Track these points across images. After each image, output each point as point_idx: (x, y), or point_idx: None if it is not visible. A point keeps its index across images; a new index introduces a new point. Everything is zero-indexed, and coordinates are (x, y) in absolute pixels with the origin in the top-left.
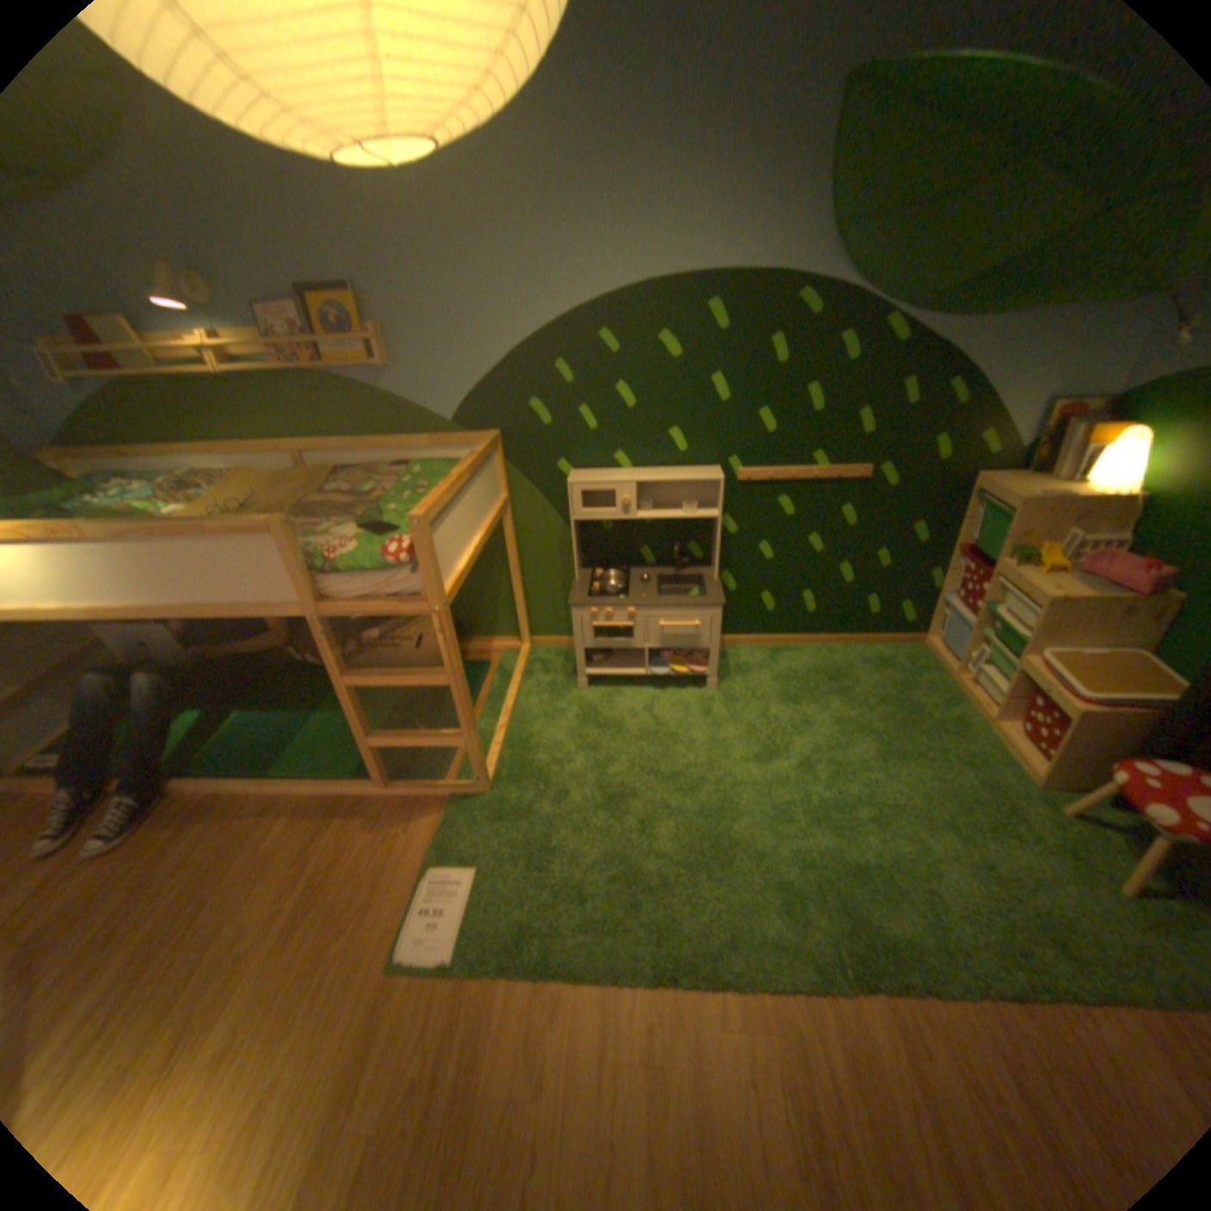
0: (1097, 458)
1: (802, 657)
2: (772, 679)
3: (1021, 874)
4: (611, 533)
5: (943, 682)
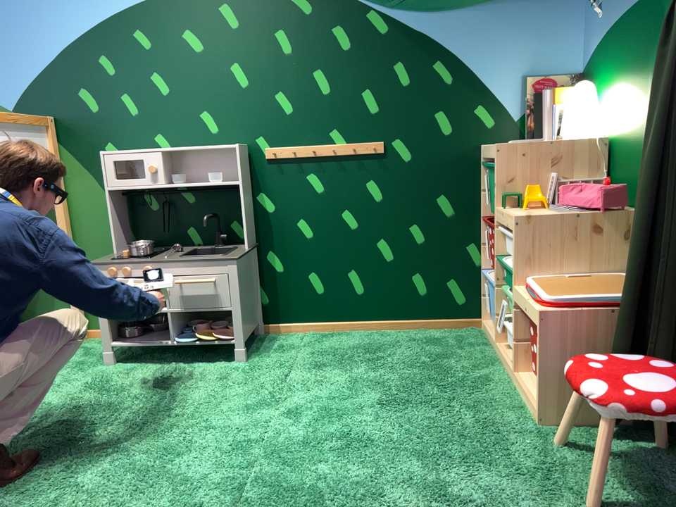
0: (565, 116)
1: (352, 339)
2: (311, 354)
3: (479, 493)
4: (159, 212)
5: (485, 351)
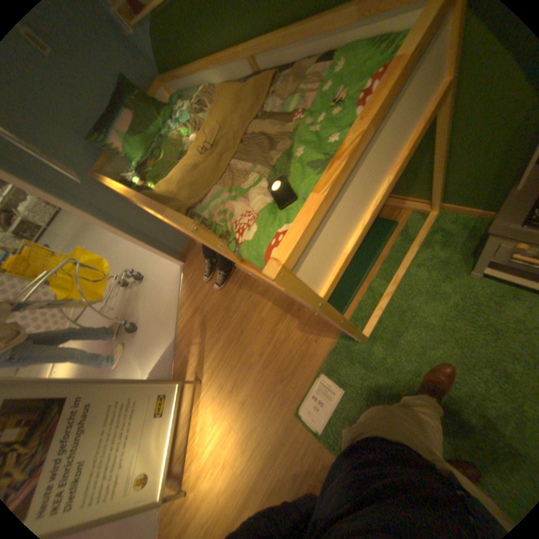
0: None
1: None
2: None
3: None
4: None
5: None
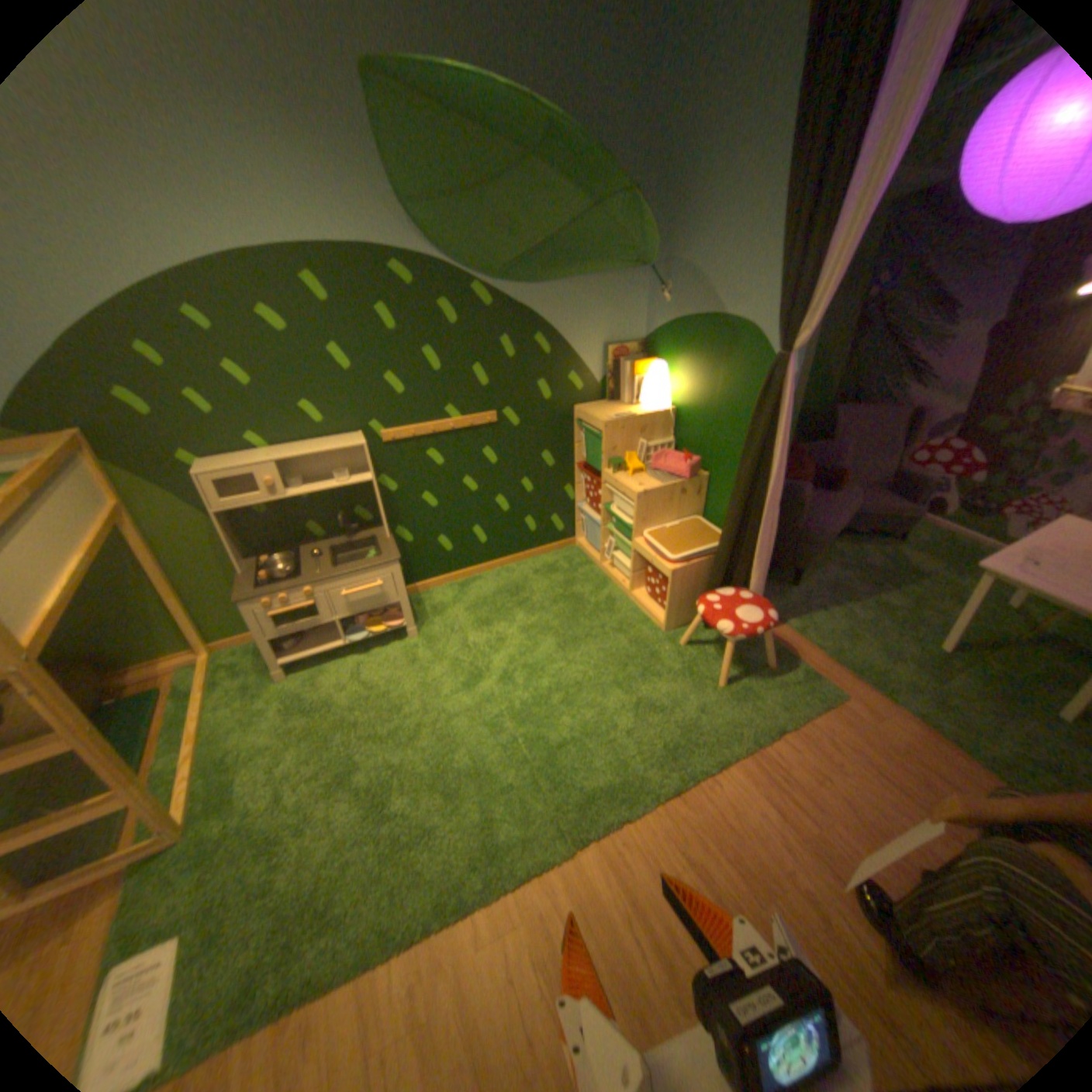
0: (641, 386)
1: (486, 583)
2: (465, 609)
3: (662, 700)
4: (267, 515)
5: (592, 571)
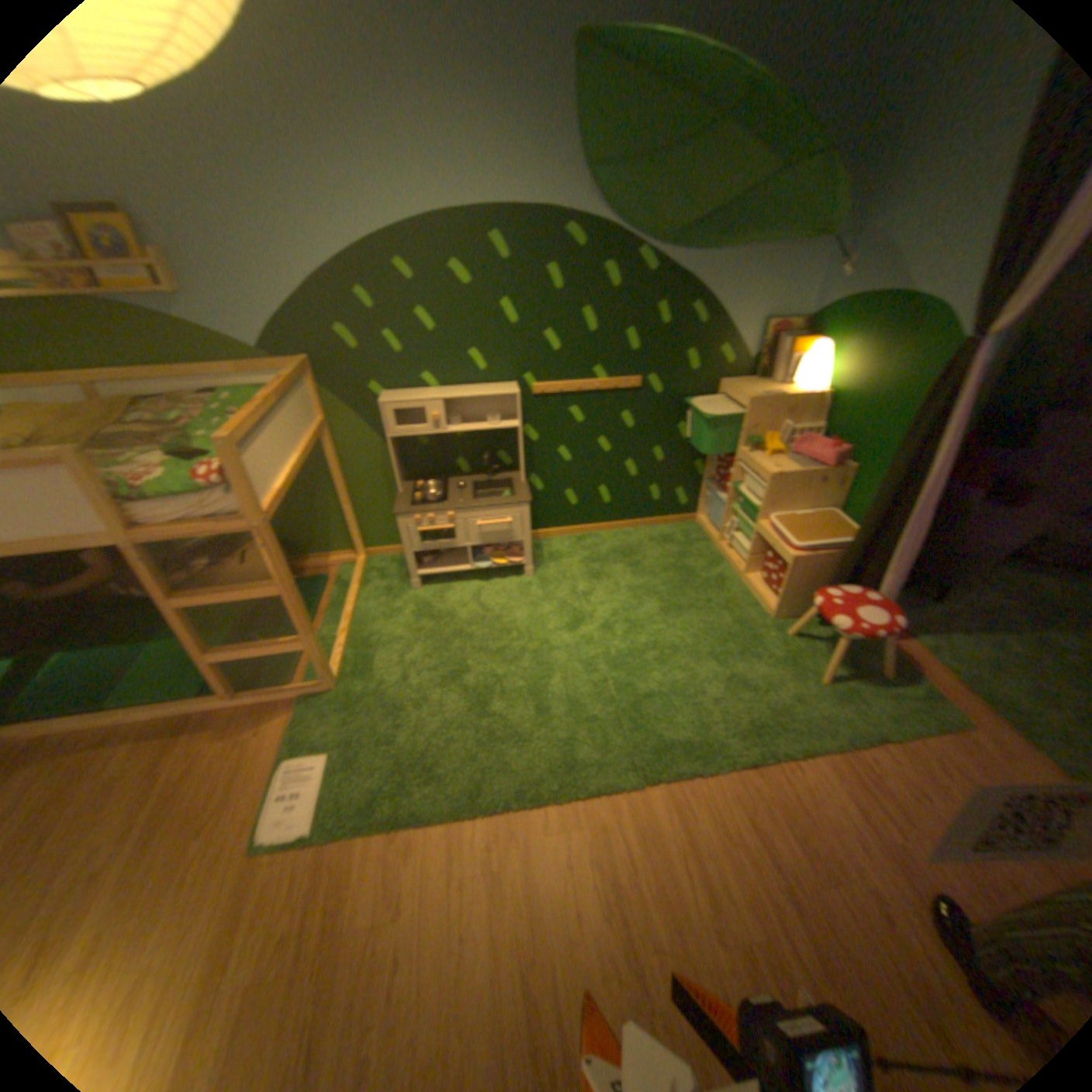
0: (799, 365)
1: (603, 541)
2: (579, 561)
3: (758, 681)
4: (429, 447)
5: (708, 549)
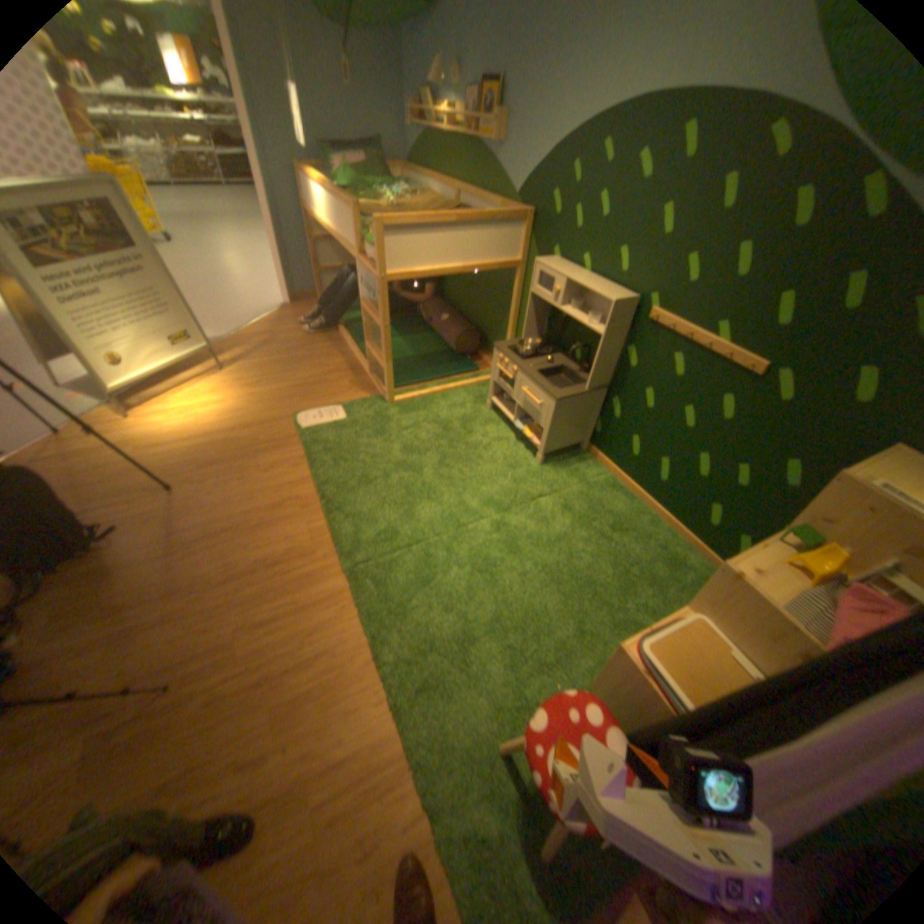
0: None
1: (626, 506)
2: (580, 494)
3: (477, 667)
4: (564, 321)
5: None
